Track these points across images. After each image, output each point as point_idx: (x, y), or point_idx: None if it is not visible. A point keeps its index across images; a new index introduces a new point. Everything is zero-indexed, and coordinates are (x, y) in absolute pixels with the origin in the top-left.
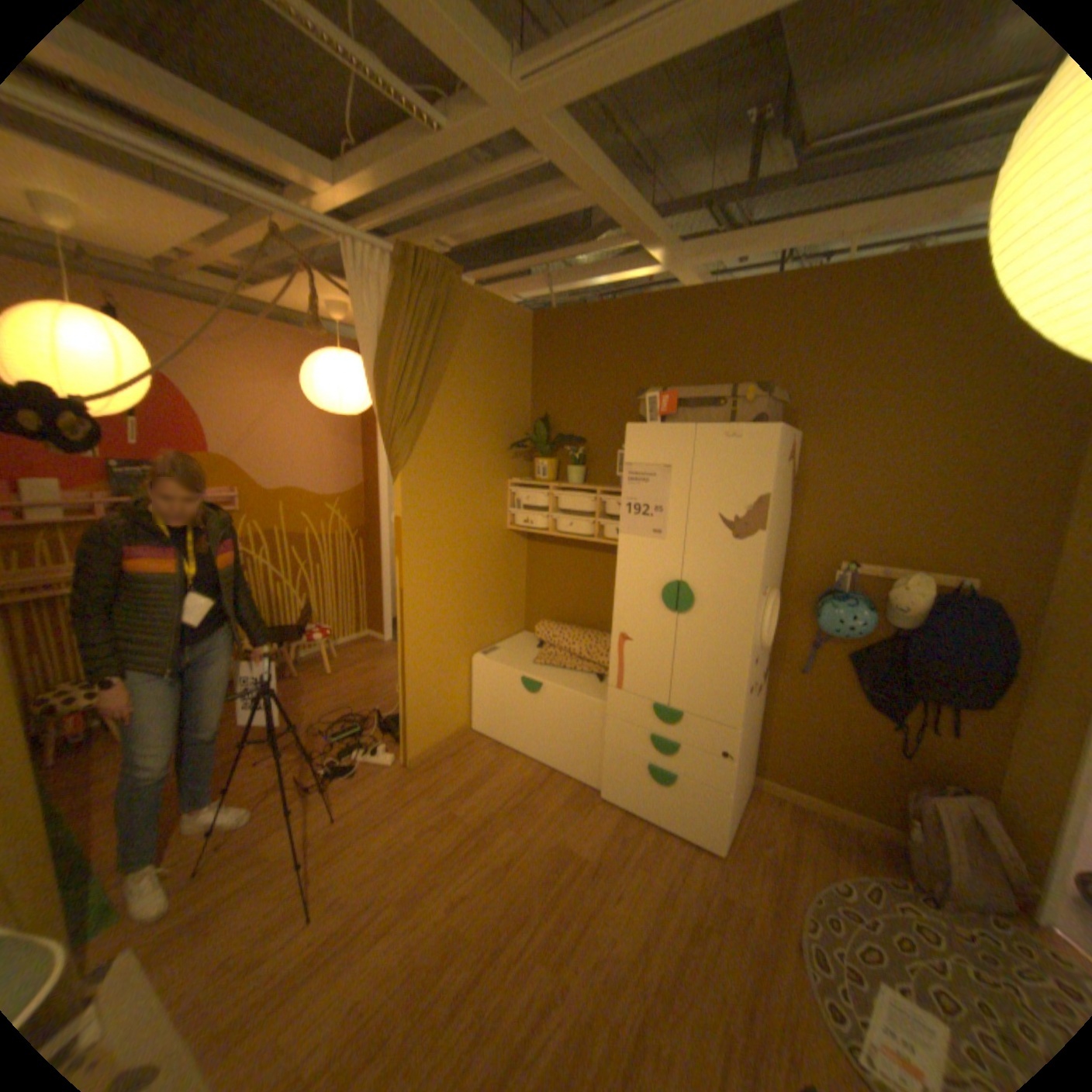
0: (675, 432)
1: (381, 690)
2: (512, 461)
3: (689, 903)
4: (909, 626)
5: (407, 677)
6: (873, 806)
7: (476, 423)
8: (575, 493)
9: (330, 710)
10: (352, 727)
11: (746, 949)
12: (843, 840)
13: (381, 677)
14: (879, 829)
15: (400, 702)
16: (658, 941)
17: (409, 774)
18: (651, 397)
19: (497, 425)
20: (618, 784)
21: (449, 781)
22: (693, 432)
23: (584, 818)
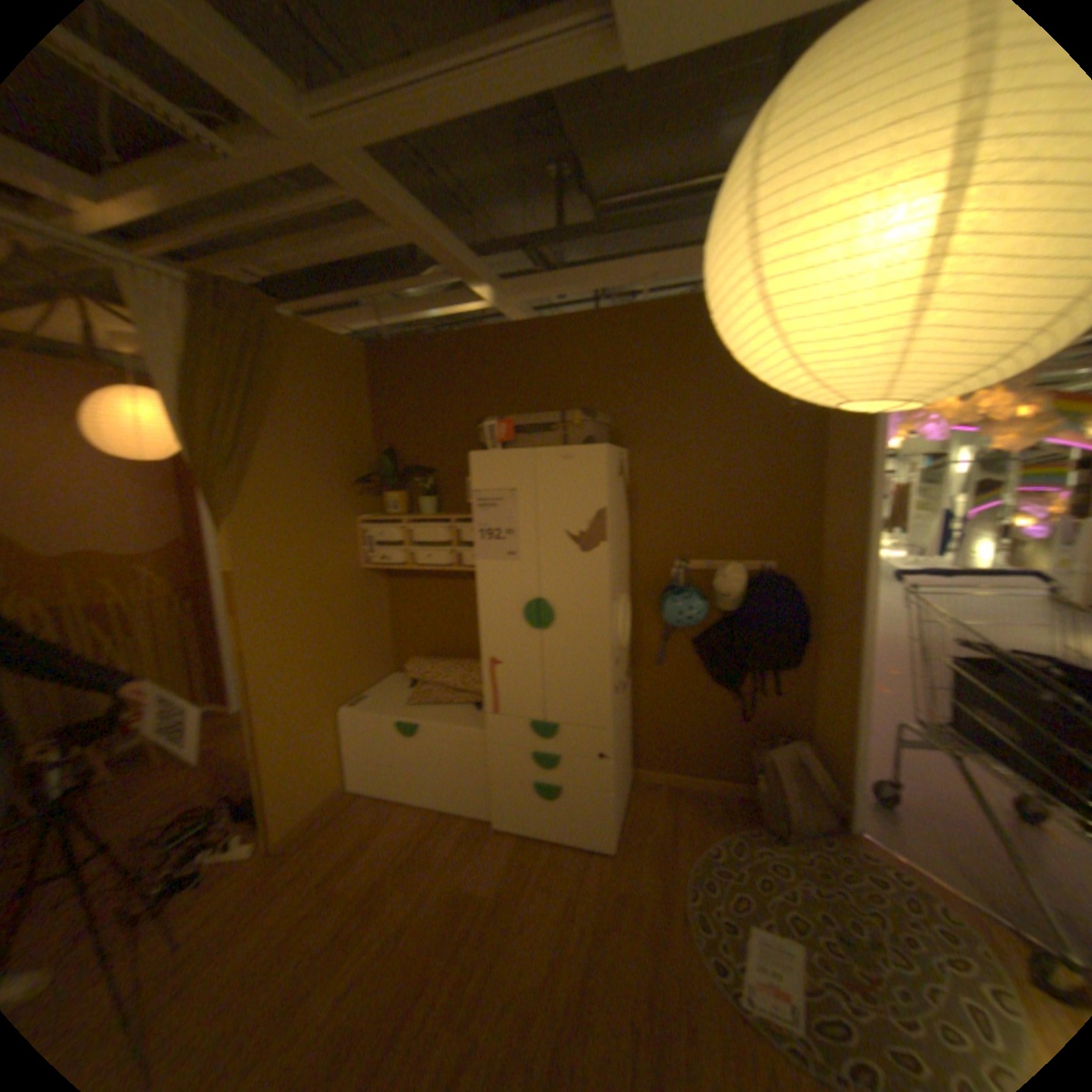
0: (515, 458)
1: (227, 774)
2: (356, 497)
3: (585, 911)
4: (731, 609)
5: (255, 753)
6: (728, 771)
7: (310, 461)
8: (428, 525)
9: (158, 814)
10: (190, 828)
11: (640, 938)
12: (709, 809)
13: (226, 758)
14: (735, 791)
15: (250, 783)
16: (560, 960)
17: (270, 864)
18: (489, 426)
19: (335, 462)
20: (506, 812)
21: (321, 859)
22: (530, 458)
23: (476, 857)
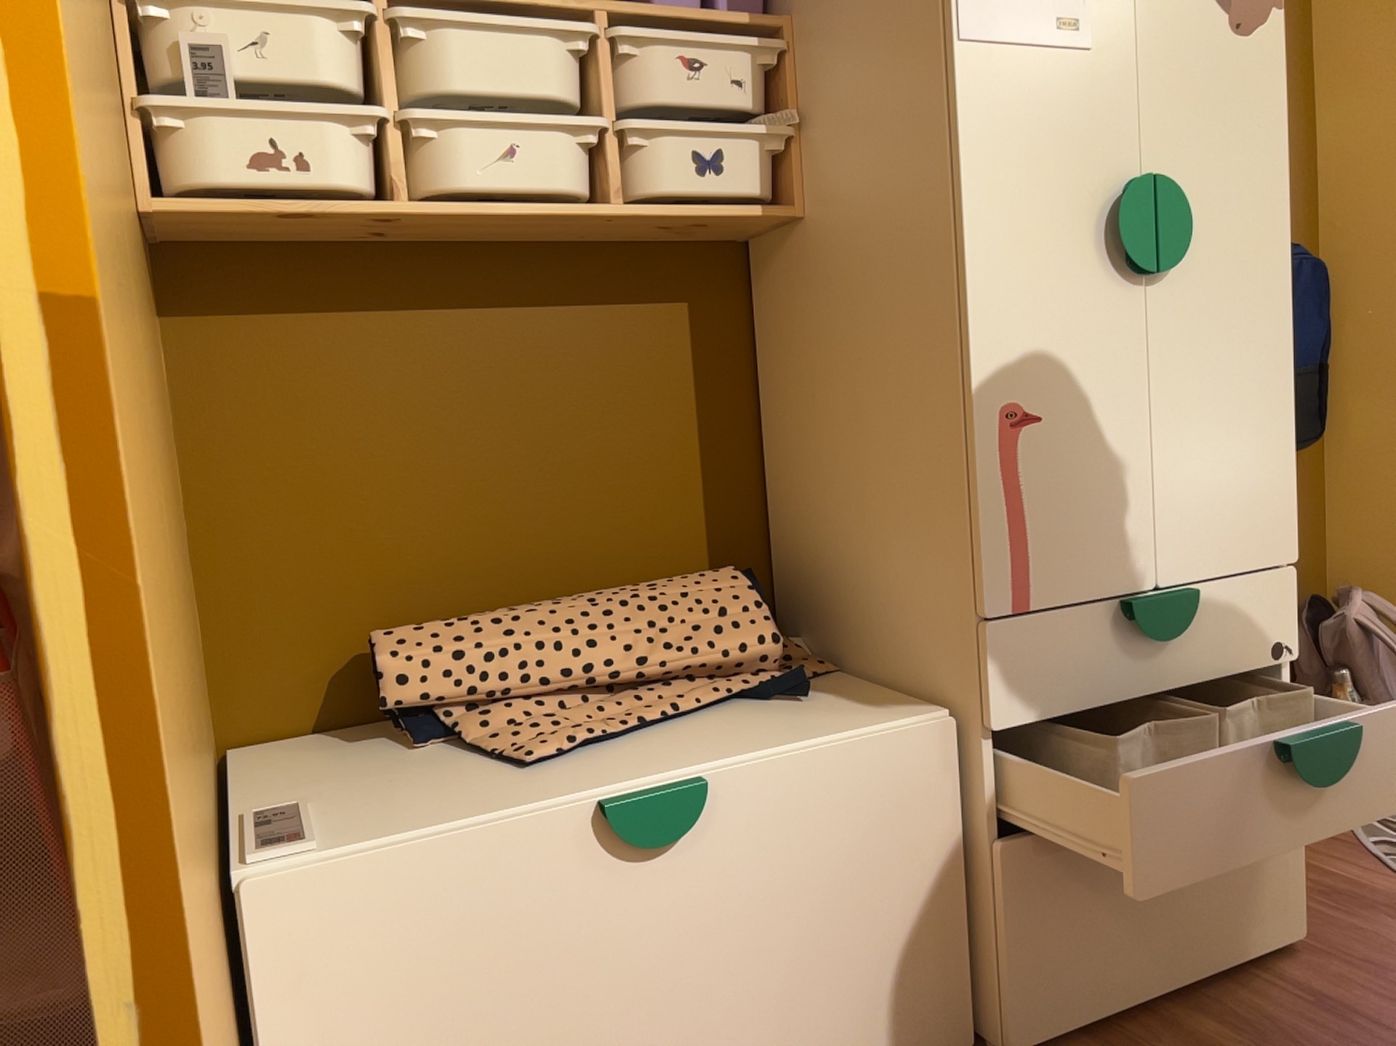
0: None
1: None
2: None
3: None
4: None
5: None
6: None
7: None
8: (514, 16)
9: None
10: None
11: None
12: None
13: None
14: None
15: None
16: None
17: None
18: None
19: None
20: (1056, 958)
21: None
22: None
23: None
